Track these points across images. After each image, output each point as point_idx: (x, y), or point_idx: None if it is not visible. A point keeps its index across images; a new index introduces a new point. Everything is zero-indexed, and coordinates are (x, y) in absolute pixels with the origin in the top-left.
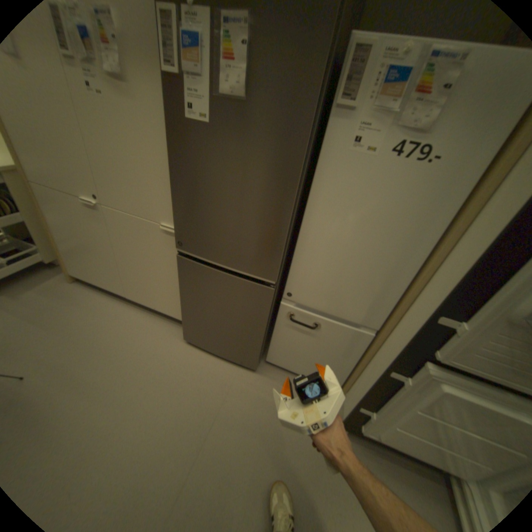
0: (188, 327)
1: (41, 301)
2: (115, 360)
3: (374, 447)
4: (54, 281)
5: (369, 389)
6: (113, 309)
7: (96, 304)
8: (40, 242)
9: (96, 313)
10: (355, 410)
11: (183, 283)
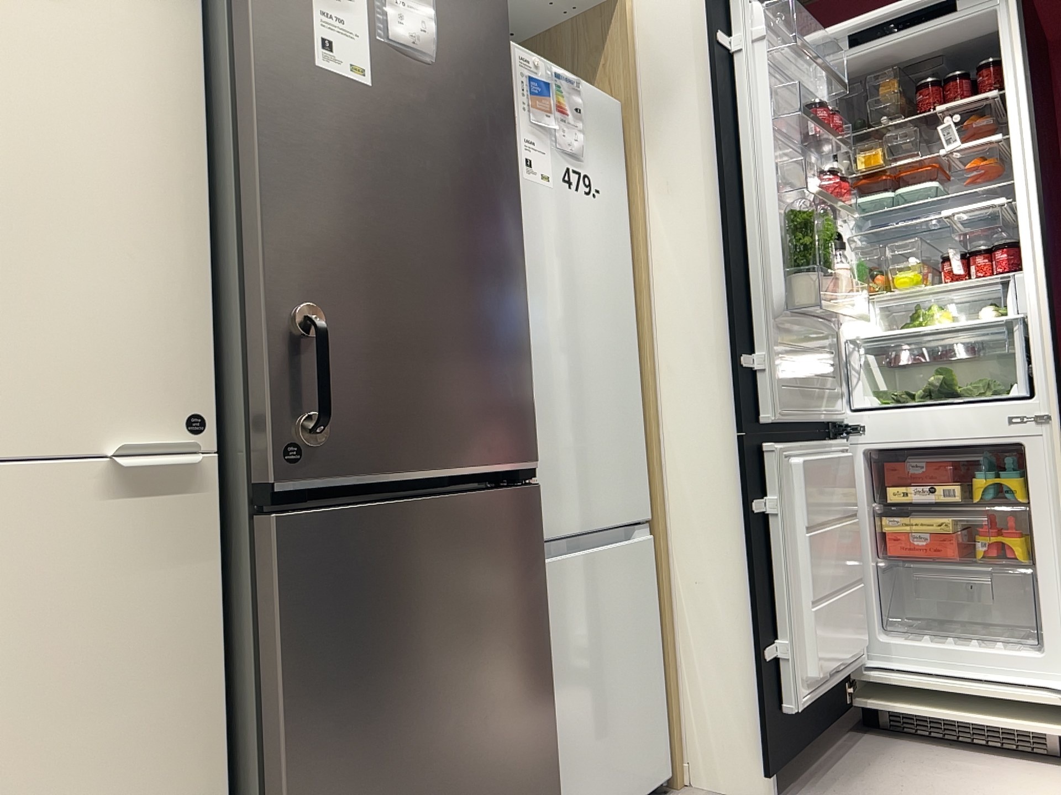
0: None
1: None
2: None
3: (803, 777)
4: None
5: (729, 629)
6: None
7: None
8: None
9: None
10: (747, 714)
11: (295, 660)
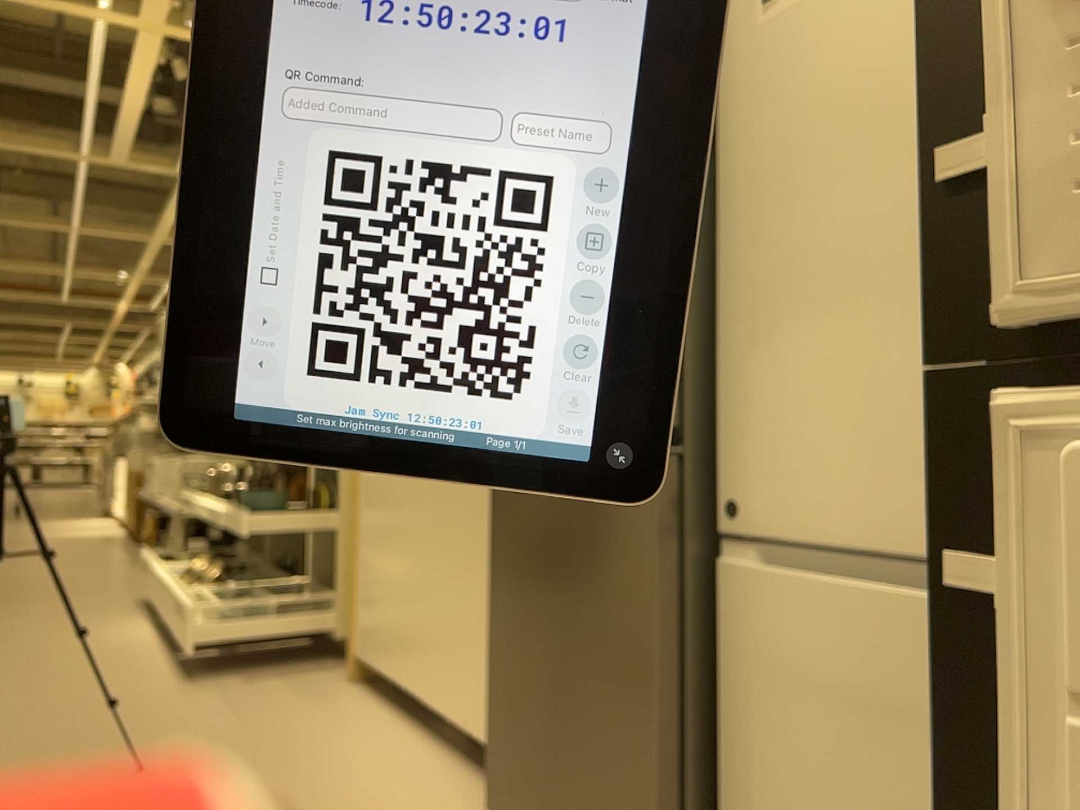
0: (504, 761)
1: (276, 695)
2: (300, 809)
3: None
4: (326, 675)
5: None
6: (383, 734)
7: (360, 719)
8: (342, 582)
9: (346, 732)
10: None
11: (495, 549)
